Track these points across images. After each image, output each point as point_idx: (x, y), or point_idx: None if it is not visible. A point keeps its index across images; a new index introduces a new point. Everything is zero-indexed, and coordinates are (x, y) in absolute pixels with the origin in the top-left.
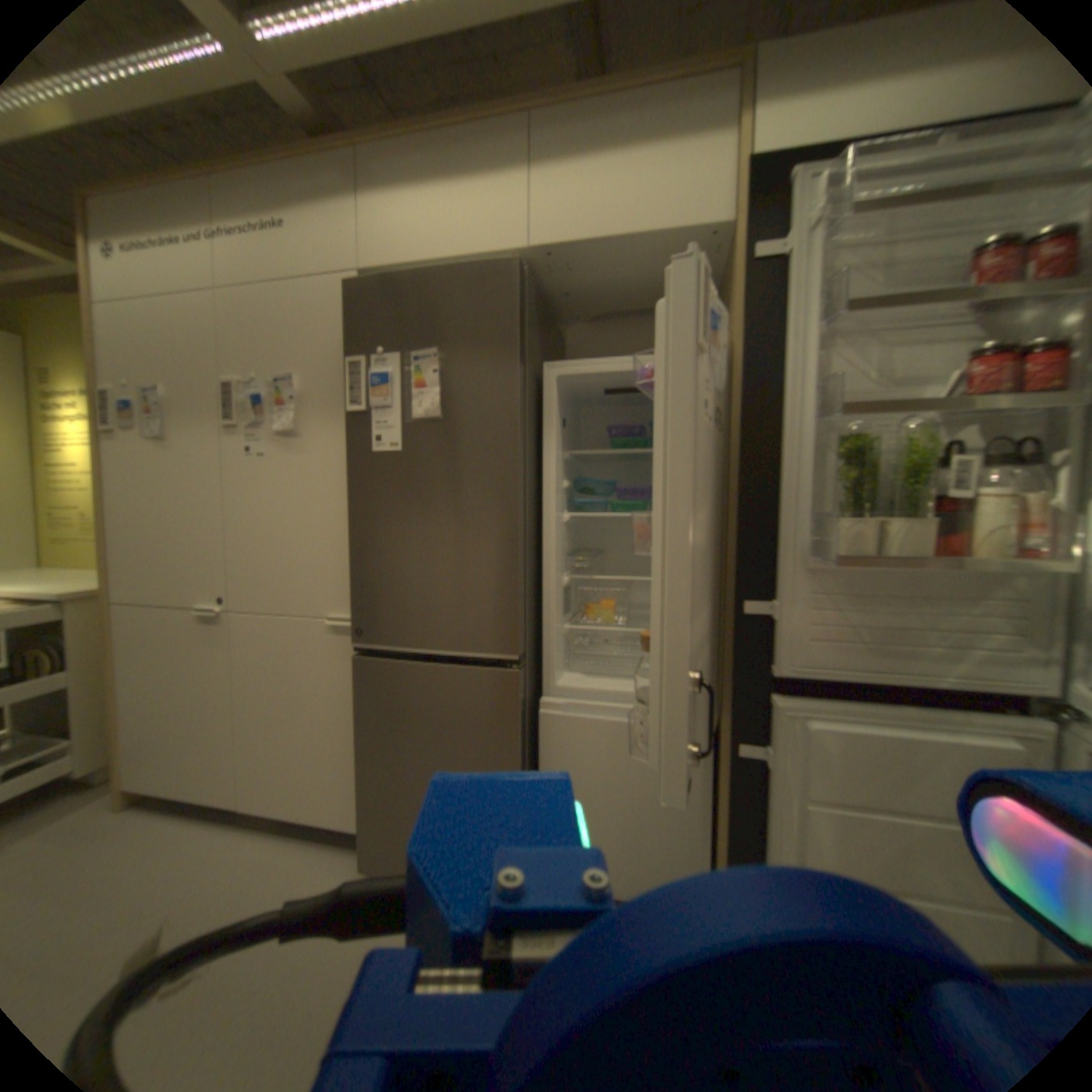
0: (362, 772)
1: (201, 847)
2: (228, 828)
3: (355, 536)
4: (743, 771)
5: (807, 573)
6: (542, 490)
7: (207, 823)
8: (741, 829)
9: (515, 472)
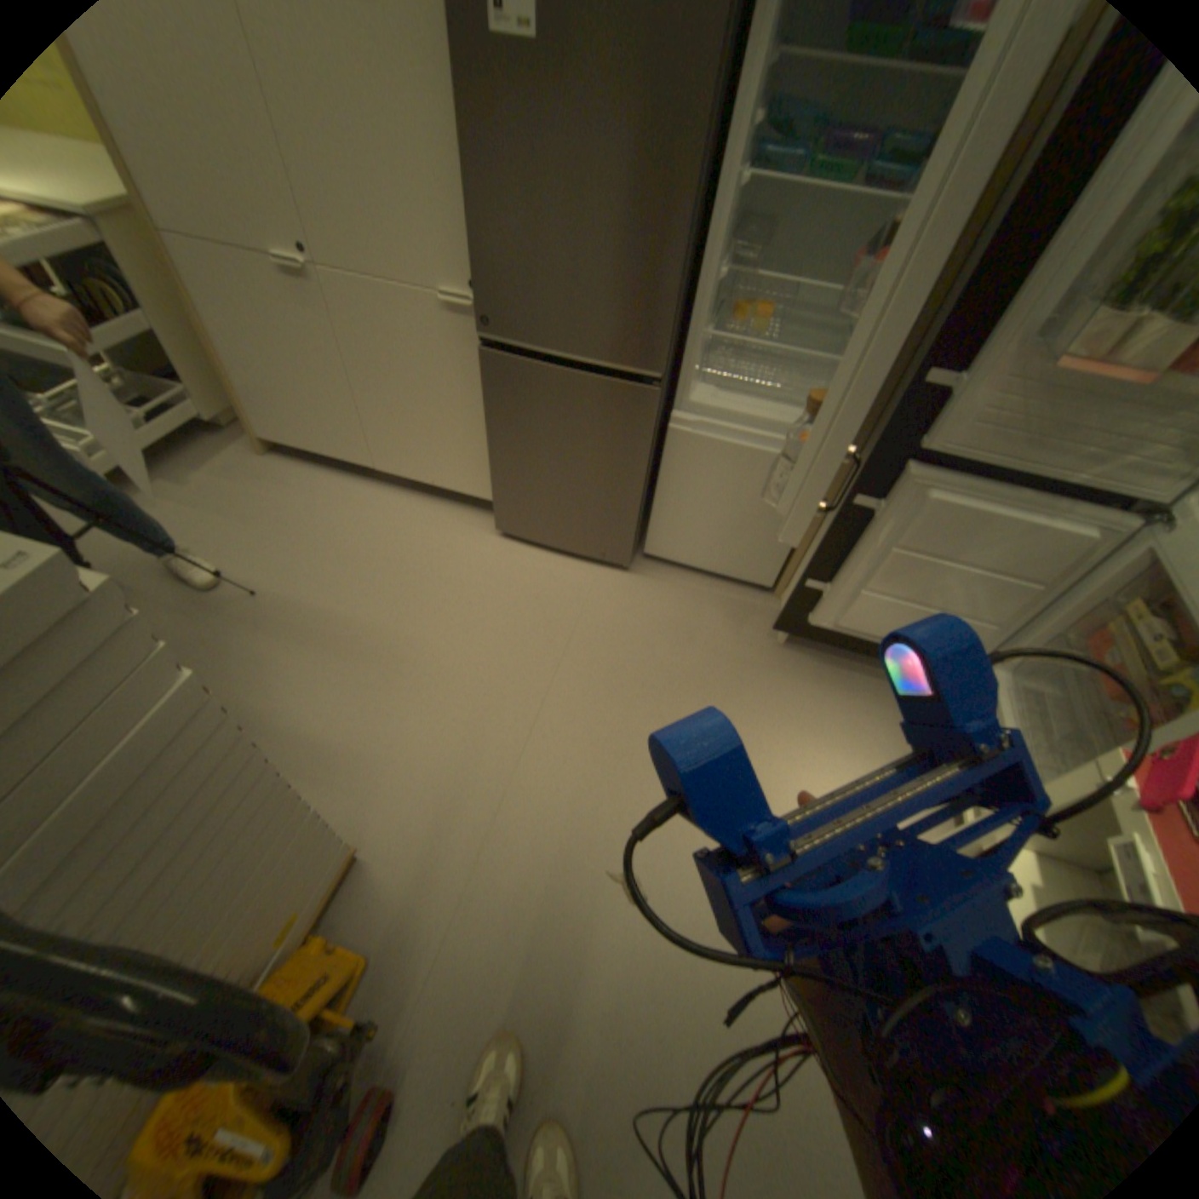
0: (496, 458)
1: (354, 493)
2: (370, 479)
3: (473, 187)
4: (851, 514)
5: (1019, 352)
6: (730, 136)
7: (349, 473)
8: (828, 551)
9: (706, 113)
